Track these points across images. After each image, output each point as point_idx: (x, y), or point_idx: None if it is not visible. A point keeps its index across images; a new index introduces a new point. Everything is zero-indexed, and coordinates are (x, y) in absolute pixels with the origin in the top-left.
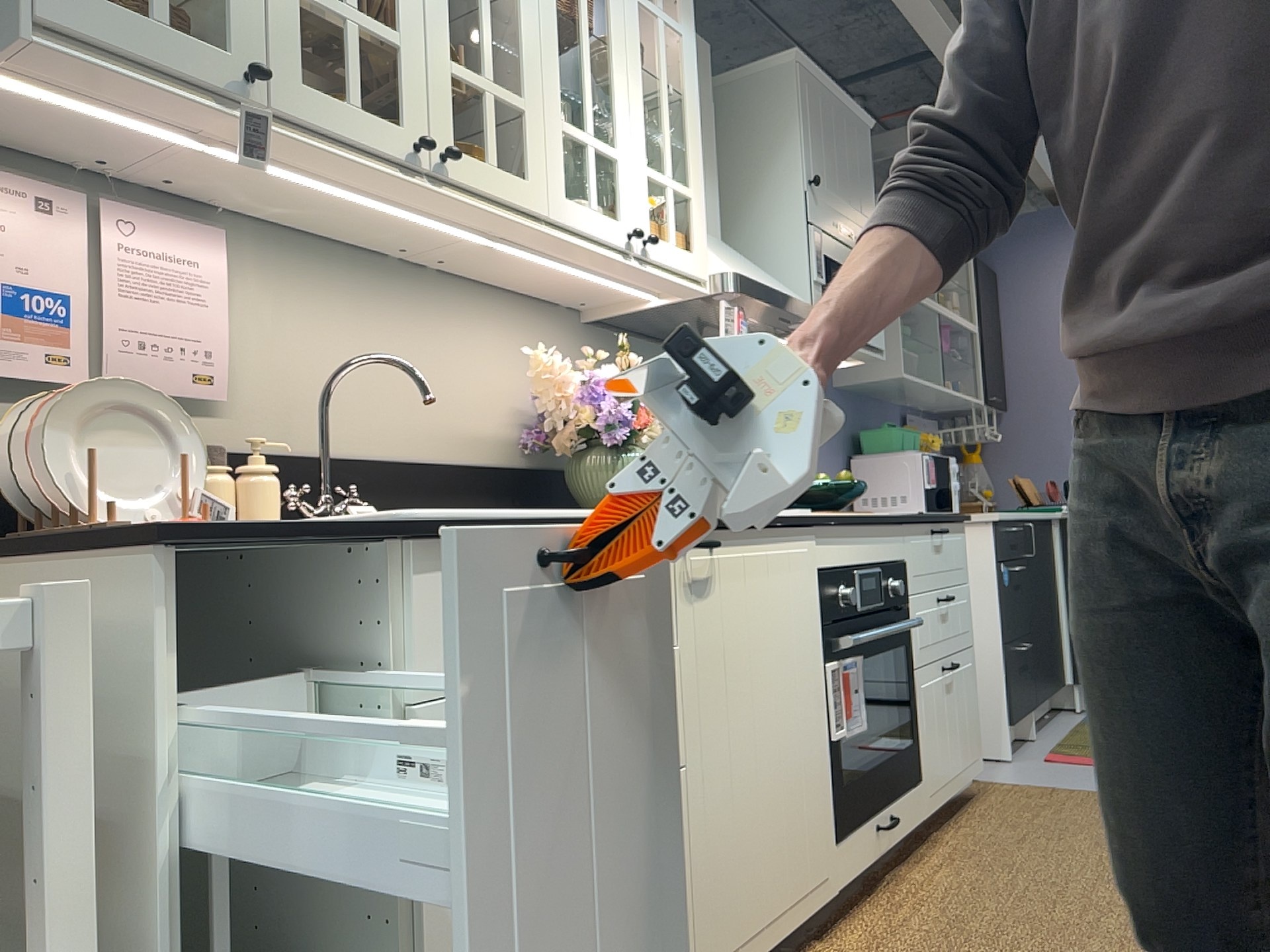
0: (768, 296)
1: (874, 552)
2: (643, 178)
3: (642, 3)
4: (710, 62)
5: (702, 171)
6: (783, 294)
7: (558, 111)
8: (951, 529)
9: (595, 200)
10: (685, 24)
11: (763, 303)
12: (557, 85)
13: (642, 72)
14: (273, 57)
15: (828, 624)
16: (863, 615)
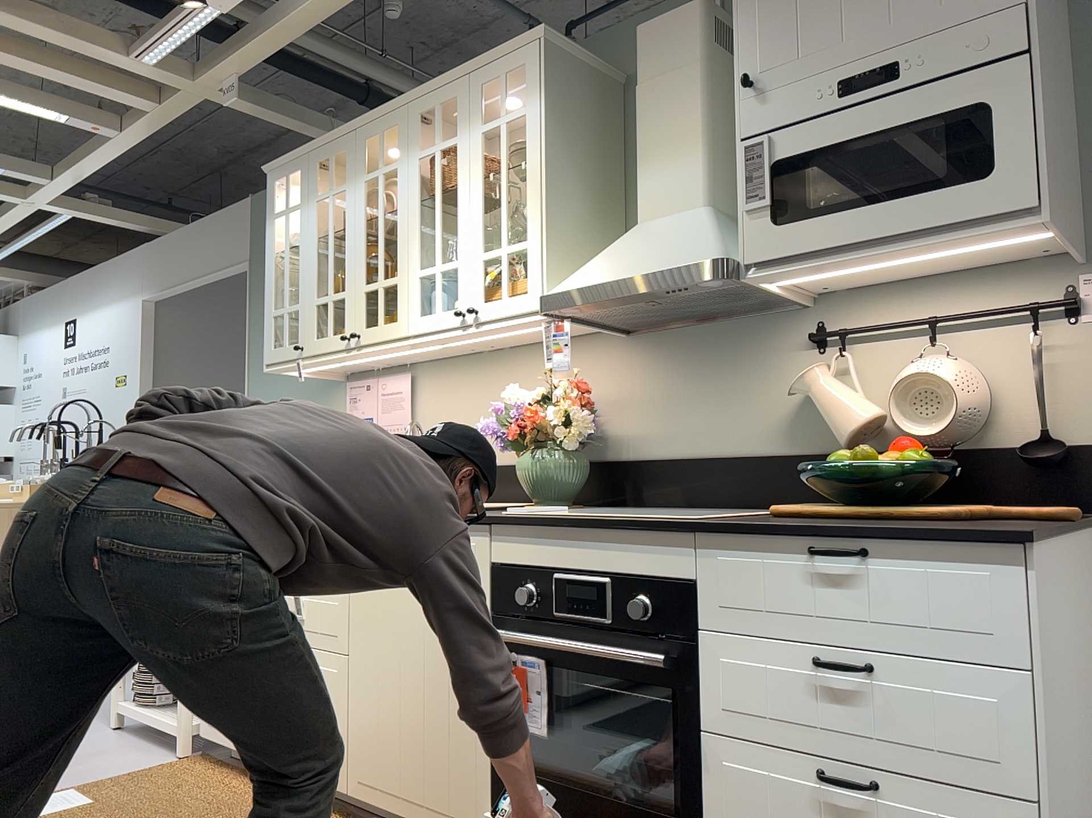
0: (581, 297)
1: (601, 560)
2: (476, 265)
3: (483, 132)
4: (692, 21)
5: (542, 213)
6: (615, 281)
7: (415, 266)
8: (911, 551)
9: (437, 305)
10: (527, 102)
11: (586, 304)
12: (415, 251)
13: (481, 184)
14: (308, 335)
15: (501, 615)
16: (566, 622)
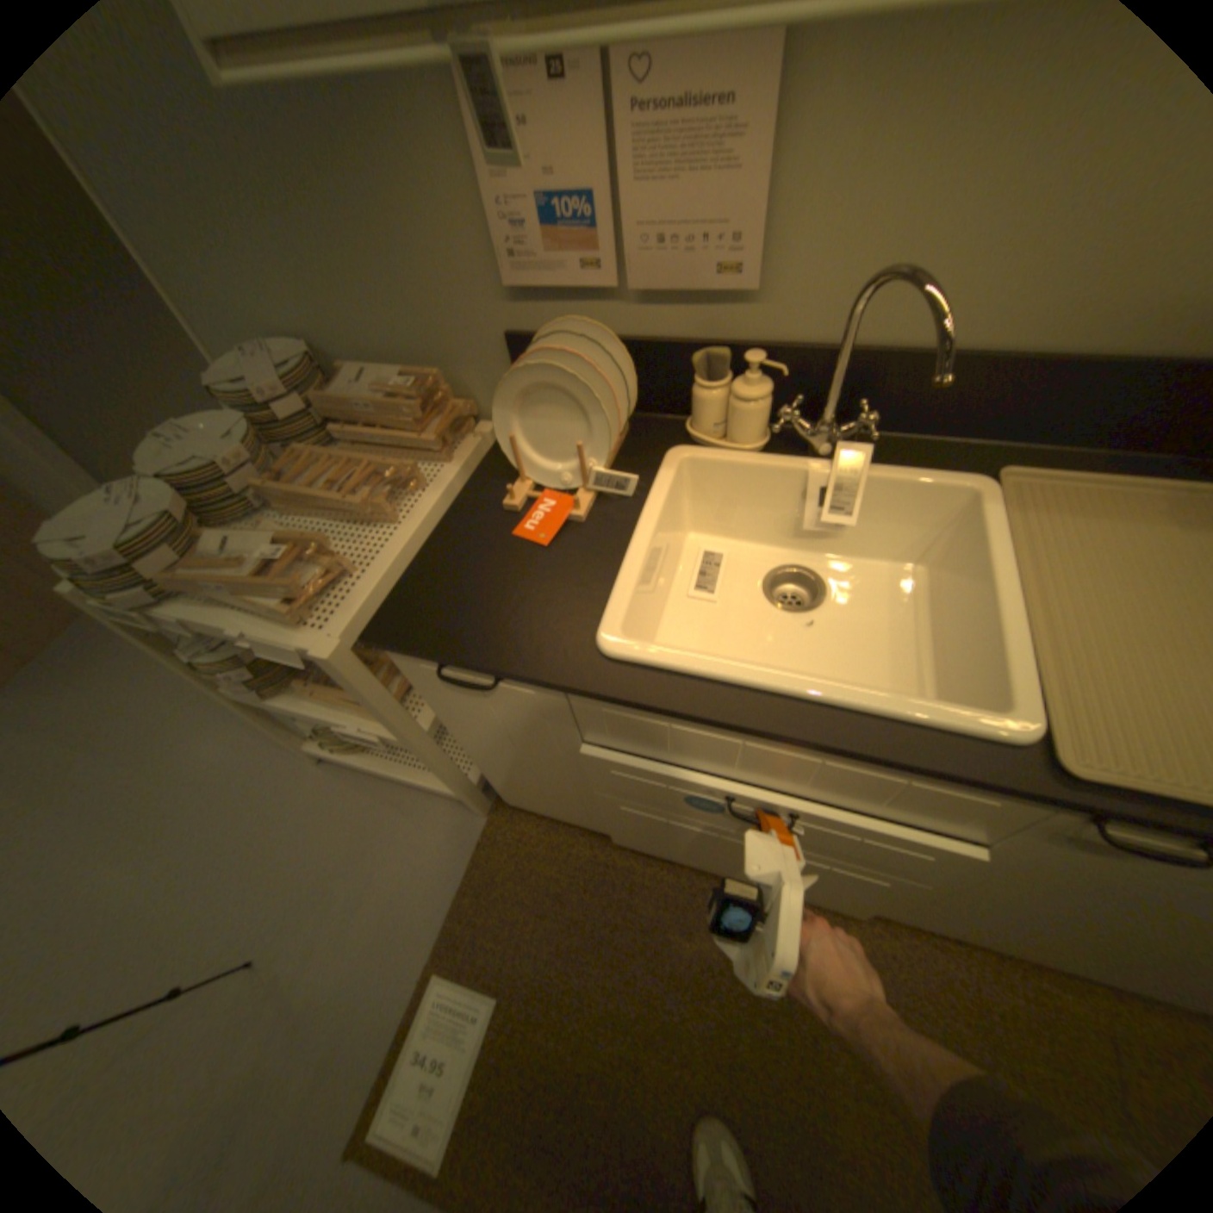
0: None
1: None
2: None
3: None
4: None
5: None
6: None
7: None
8: None
9: None
10: None
11: None
12: None
13: None
14: None
15: None
16: None
